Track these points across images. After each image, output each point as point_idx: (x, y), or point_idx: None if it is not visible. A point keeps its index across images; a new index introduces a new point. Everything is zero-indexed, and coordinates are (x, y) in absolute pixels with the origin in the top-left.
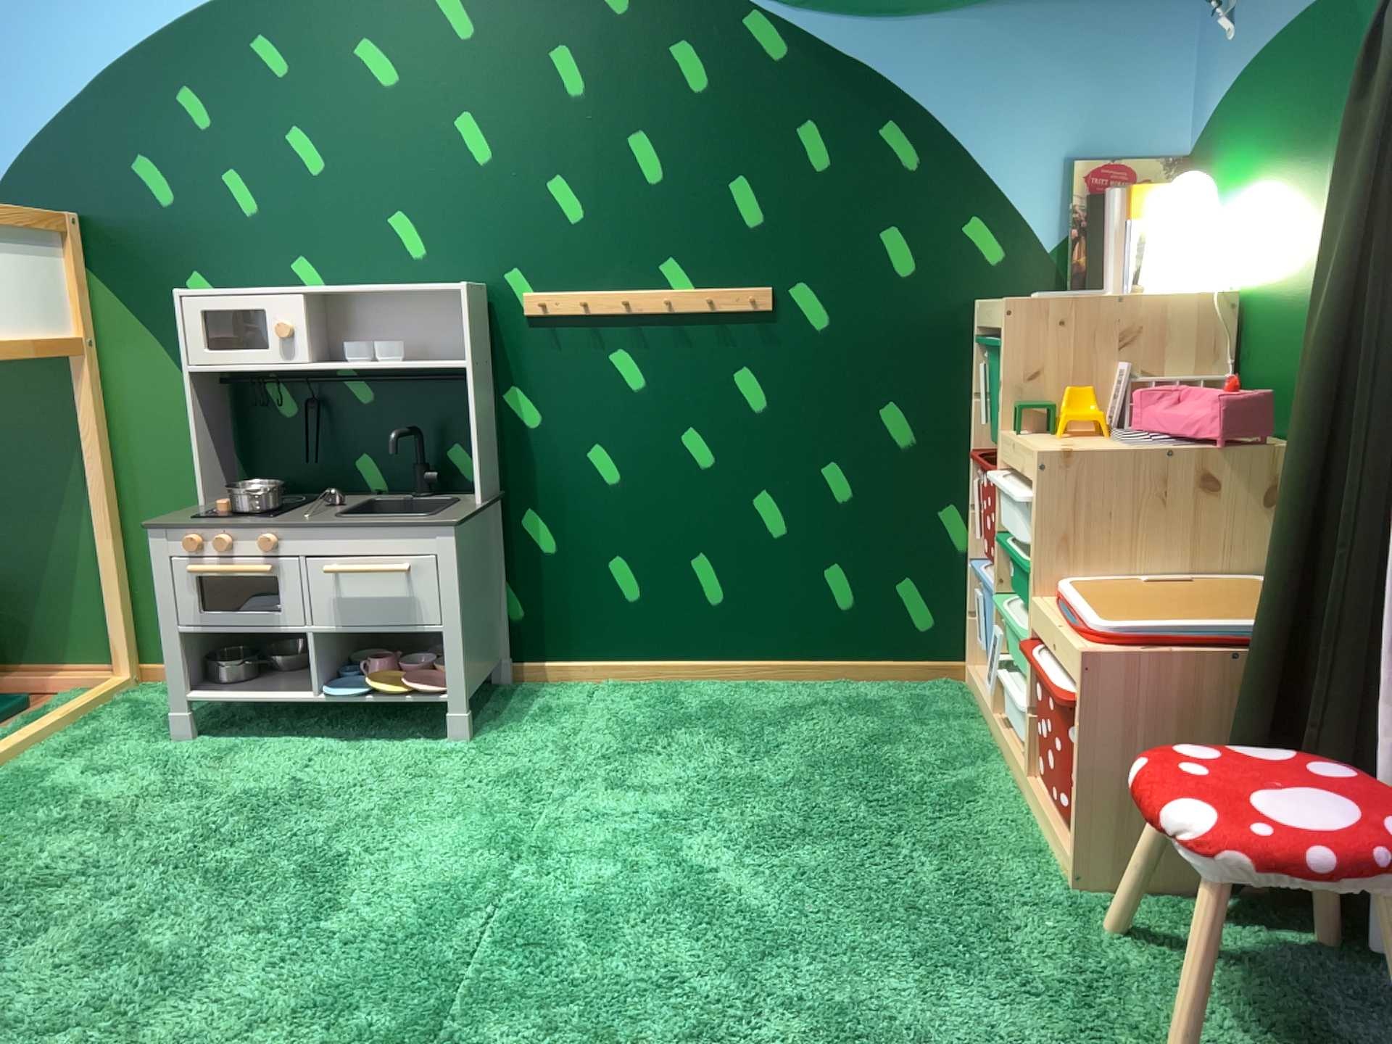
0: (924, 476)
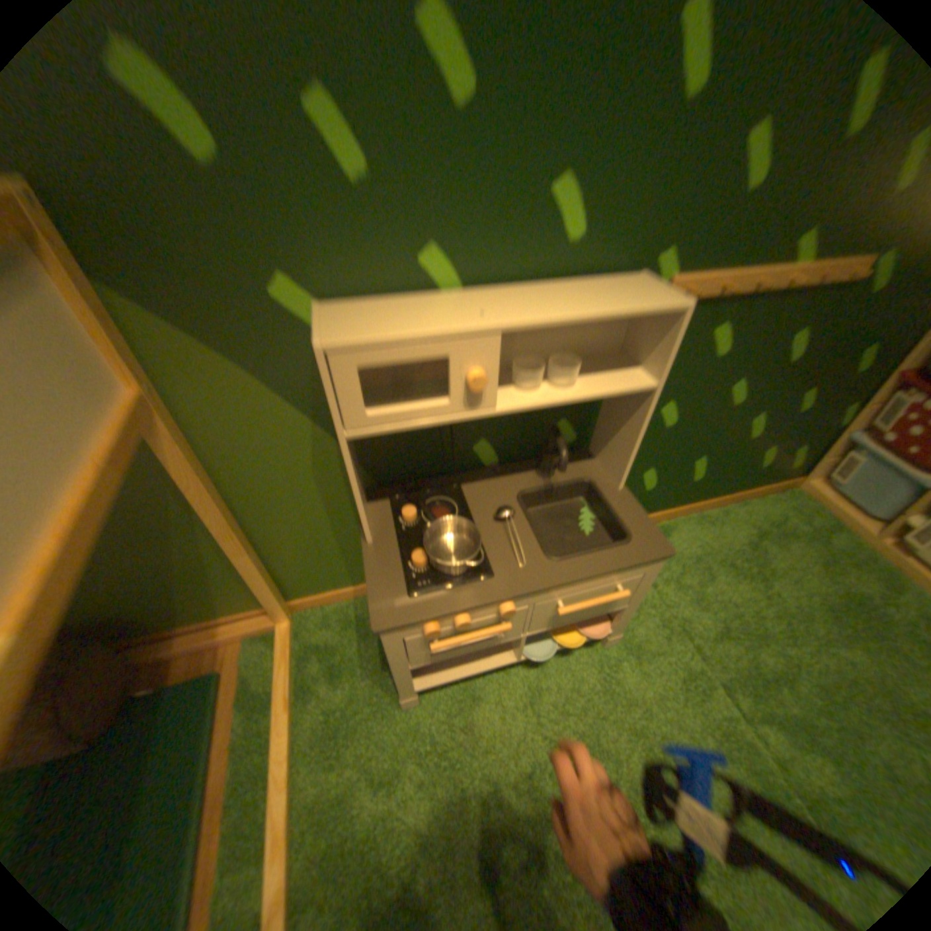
0: (857, 390)
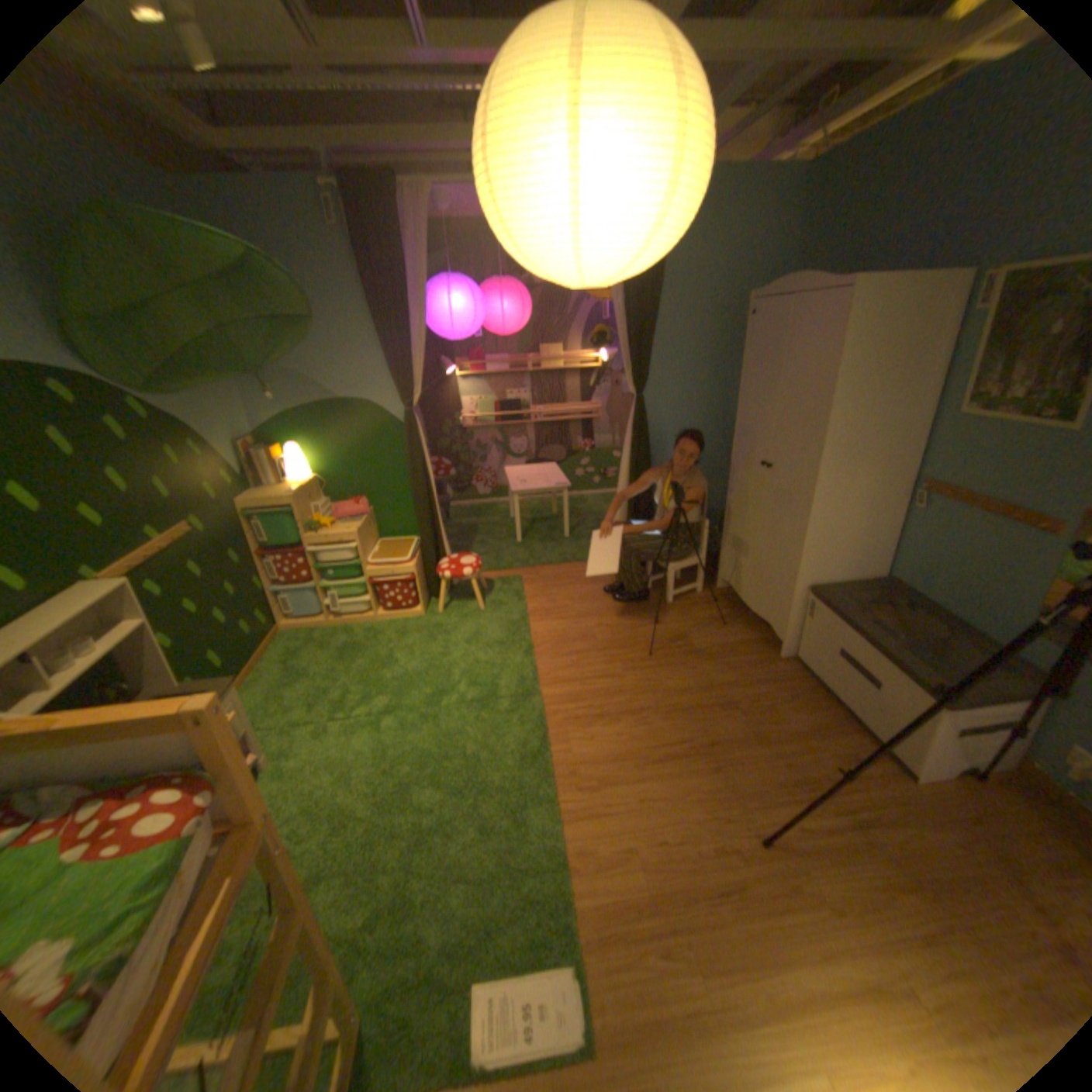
0: (245, 571)
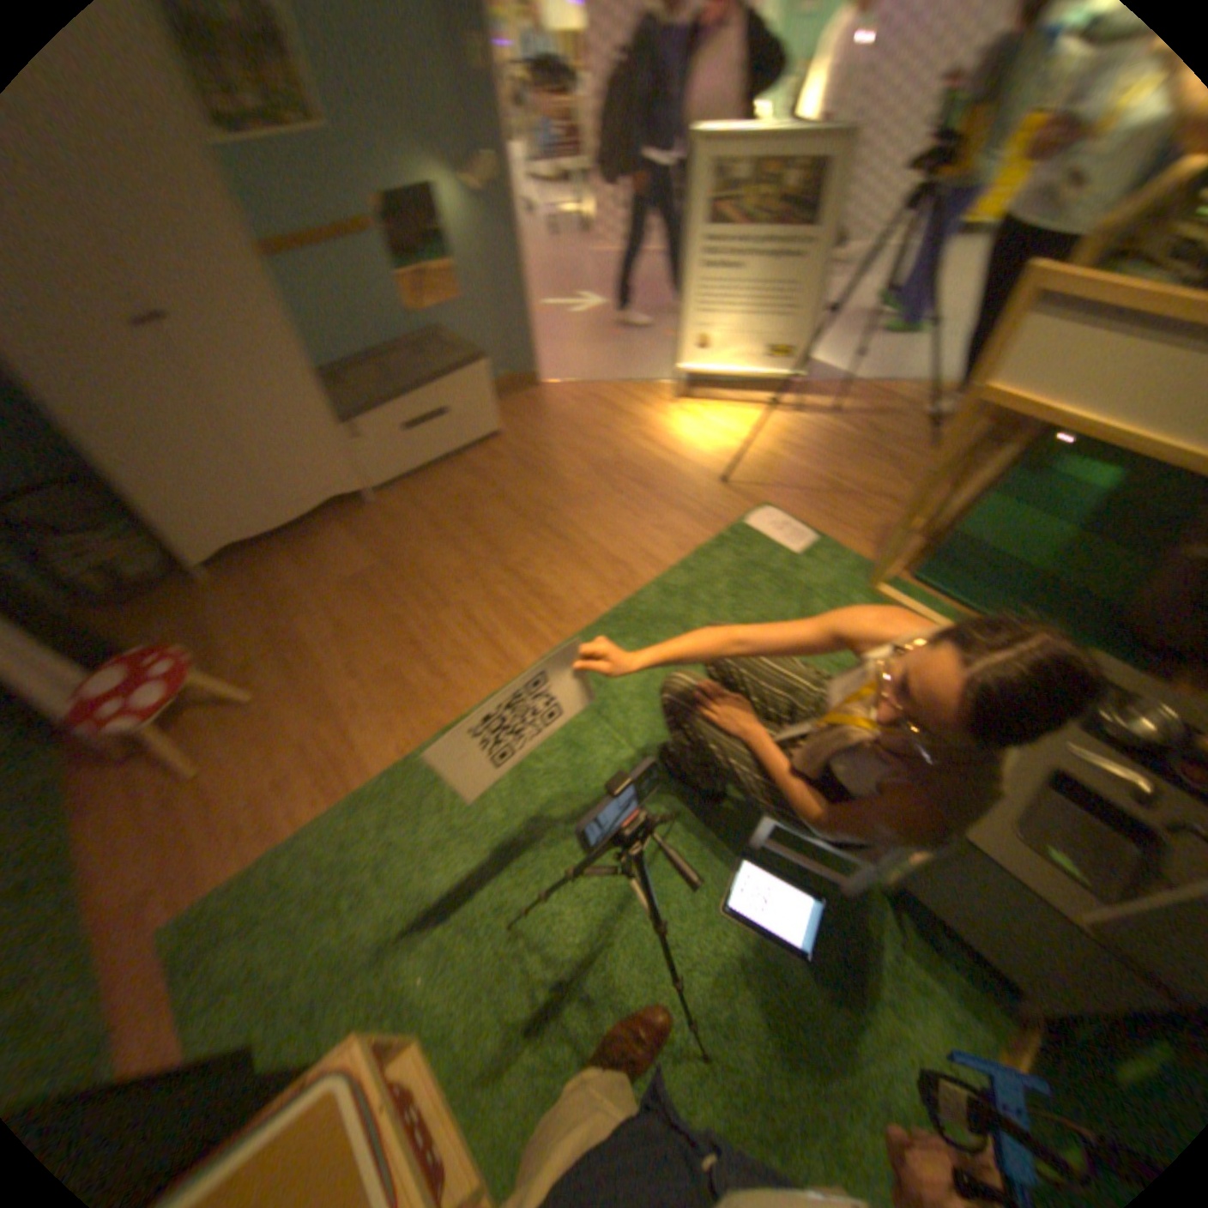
0: None
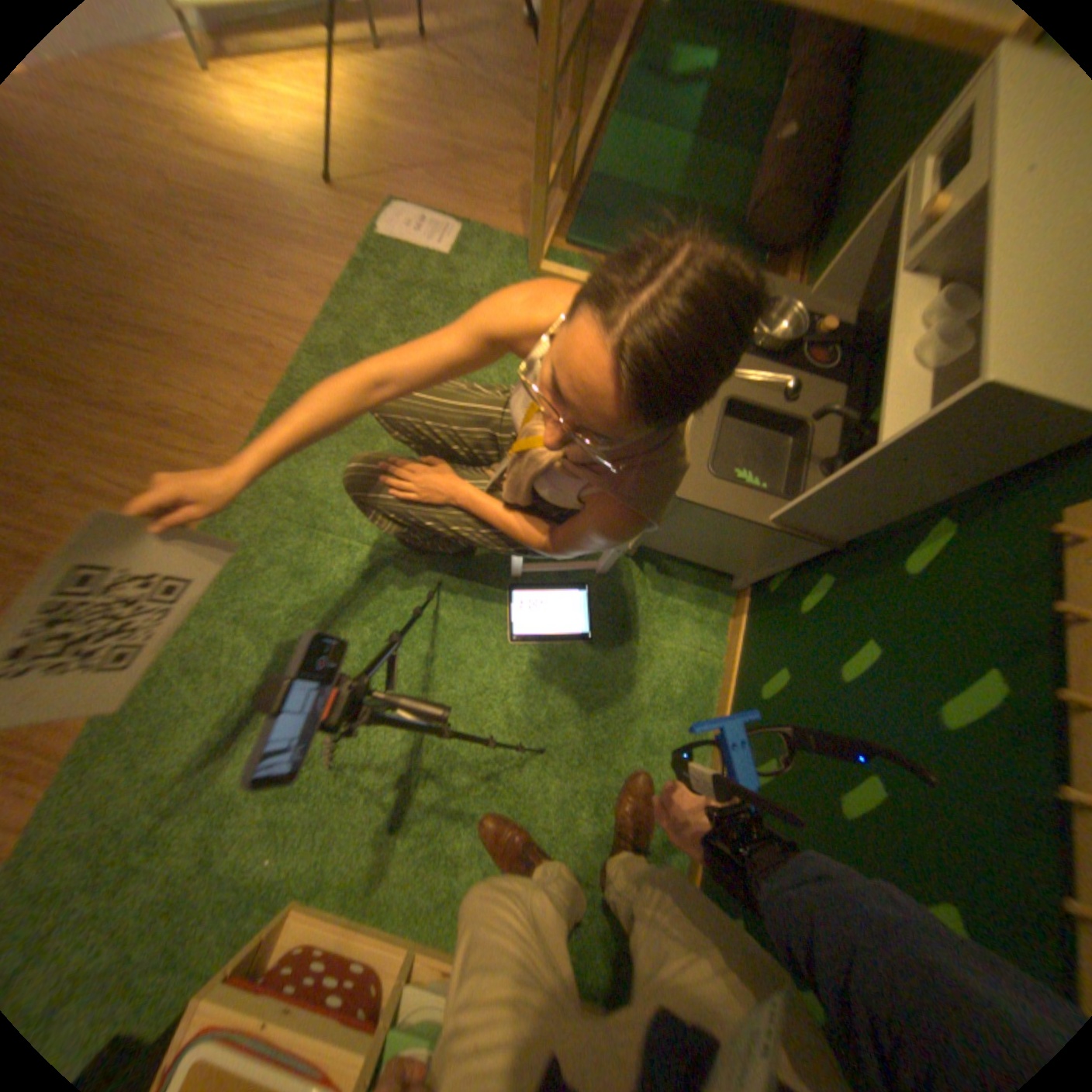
0: None
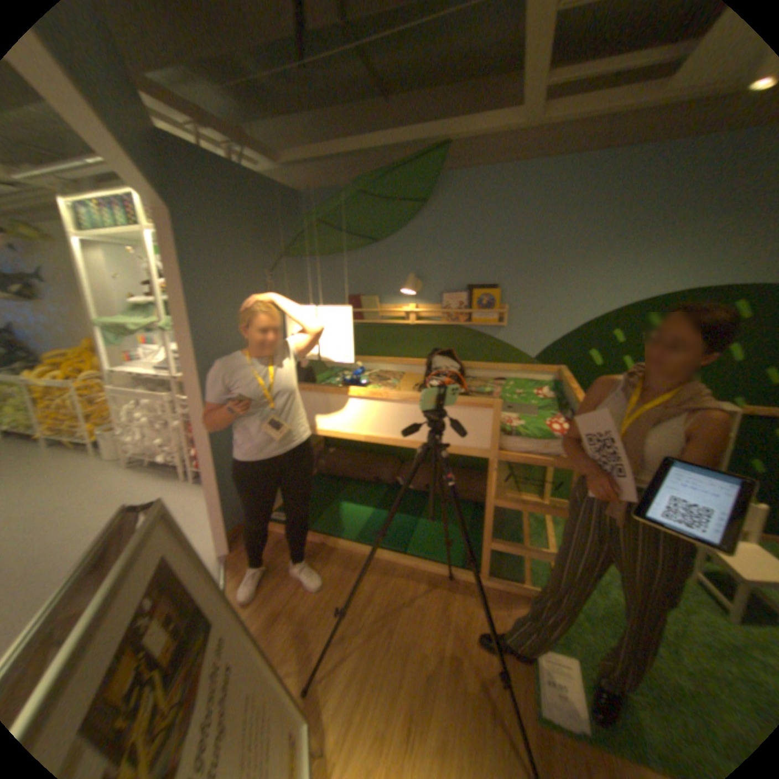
0: None
